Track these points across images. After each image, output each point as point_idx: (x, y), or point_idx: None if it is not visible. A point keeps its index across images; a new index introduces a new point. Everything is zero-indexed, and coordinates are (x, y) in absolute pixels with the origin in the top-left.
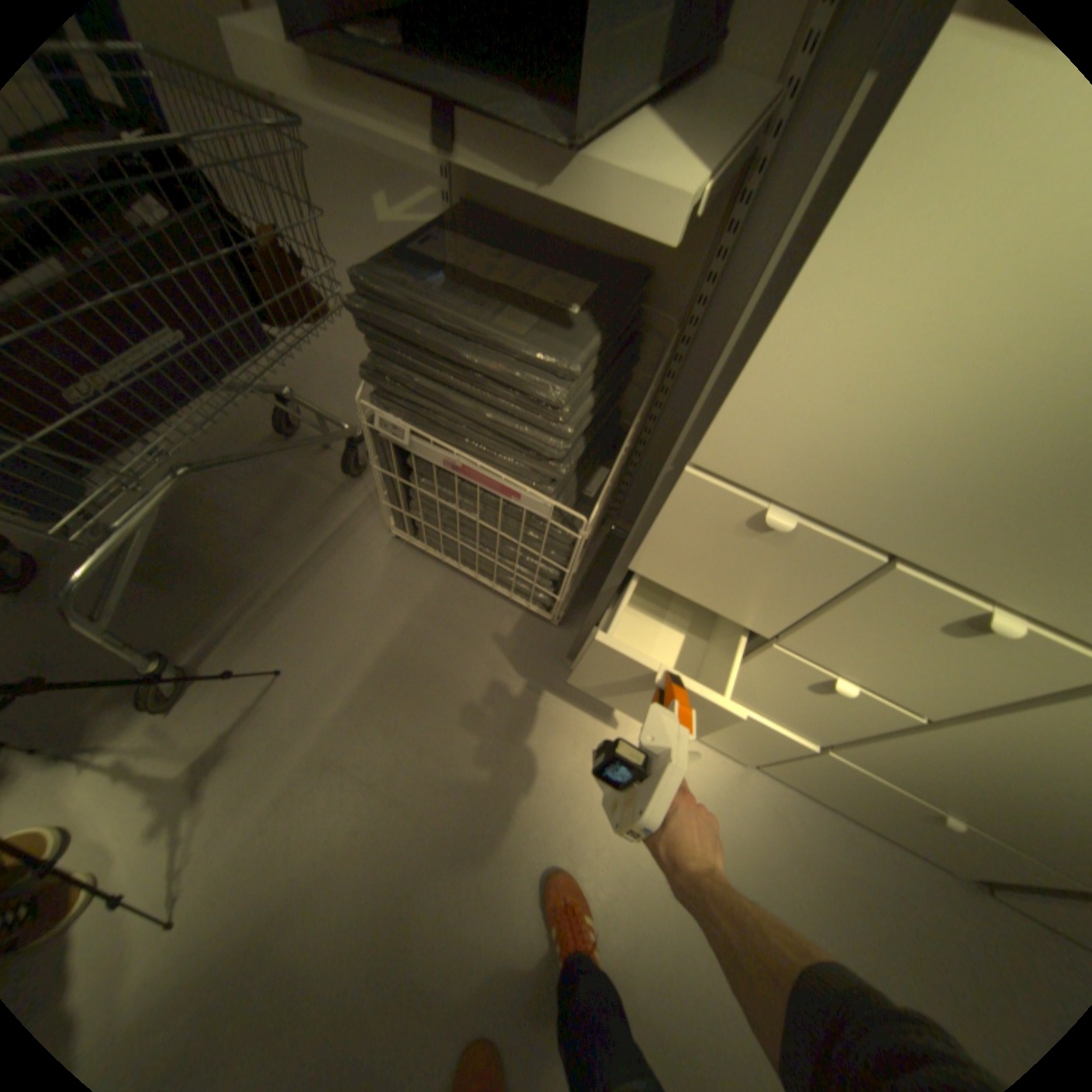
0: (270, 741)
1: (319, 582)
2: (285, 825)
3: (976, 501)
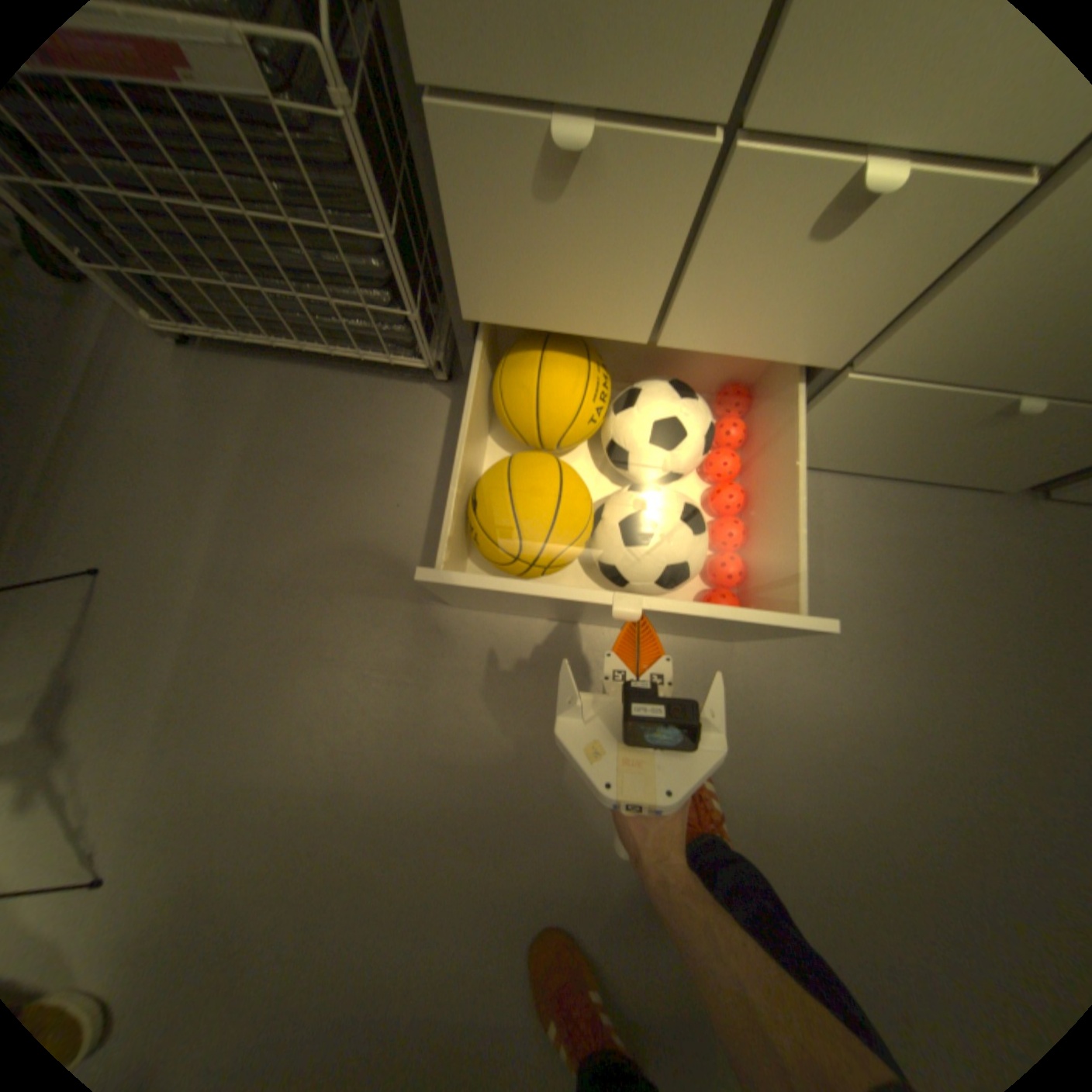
0: (126, 652)
1: (98, 442)
2: (190, 733)
3: None
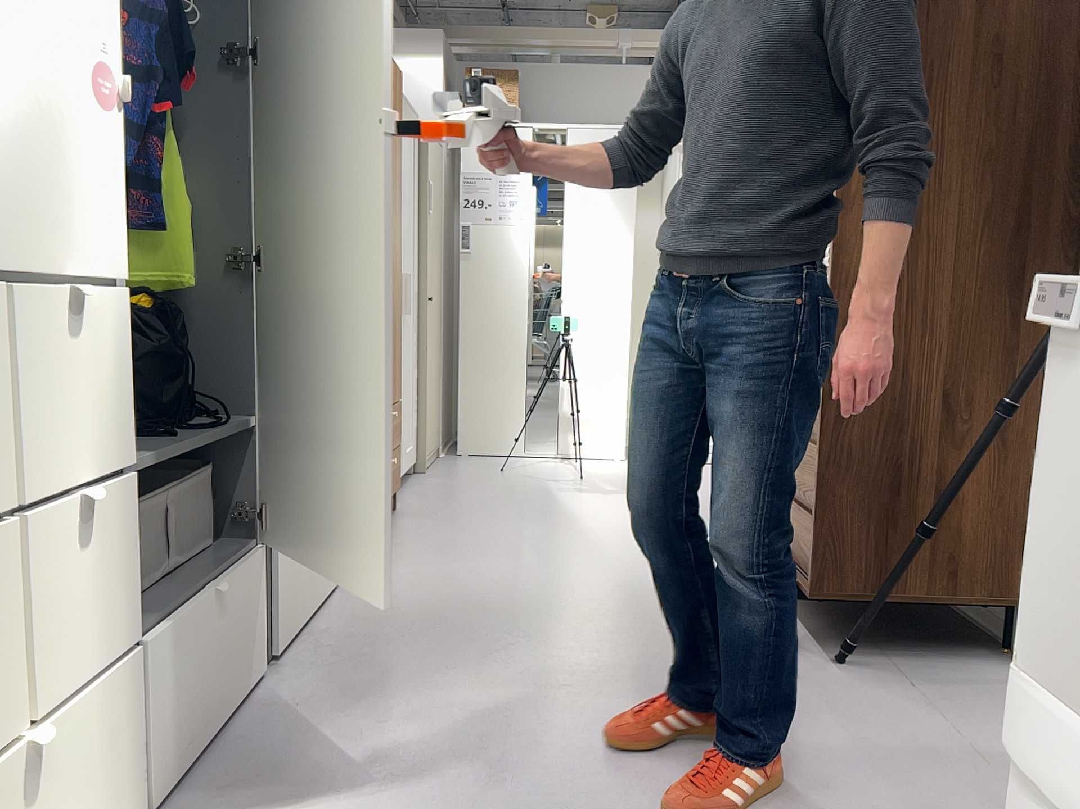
0: None
1: None
2: None
3: None
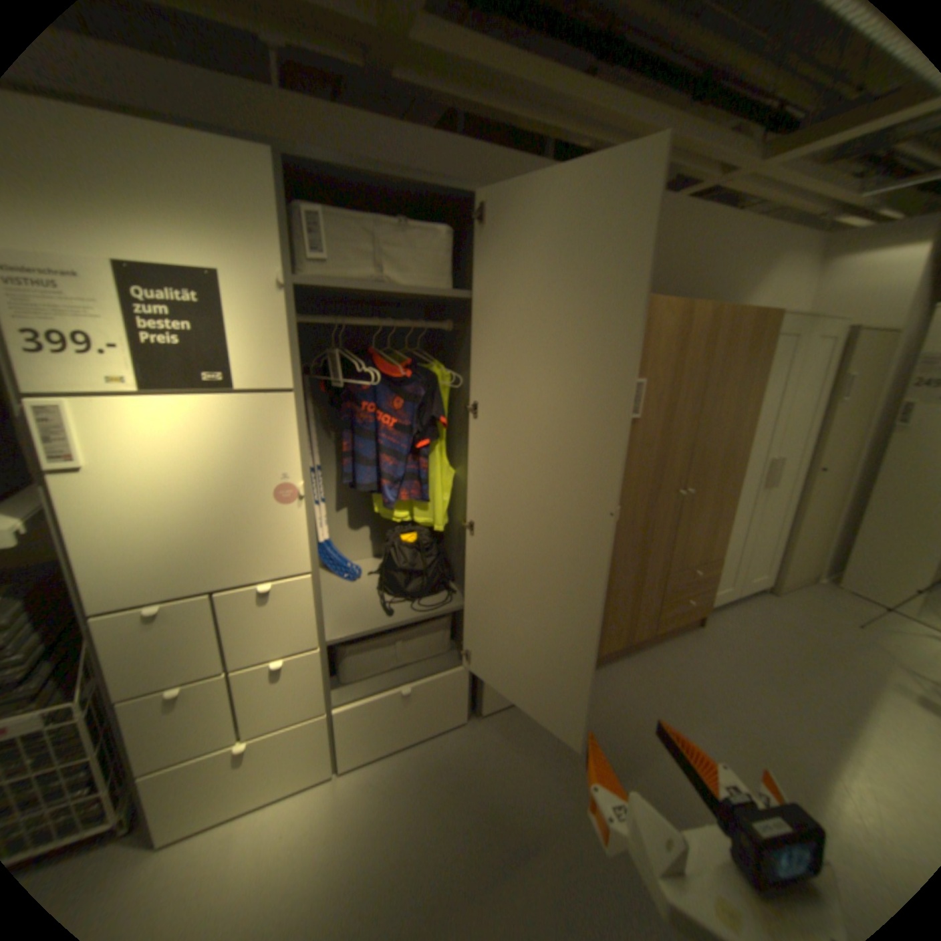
0: None
1: None
2: None
3: (202, 558)
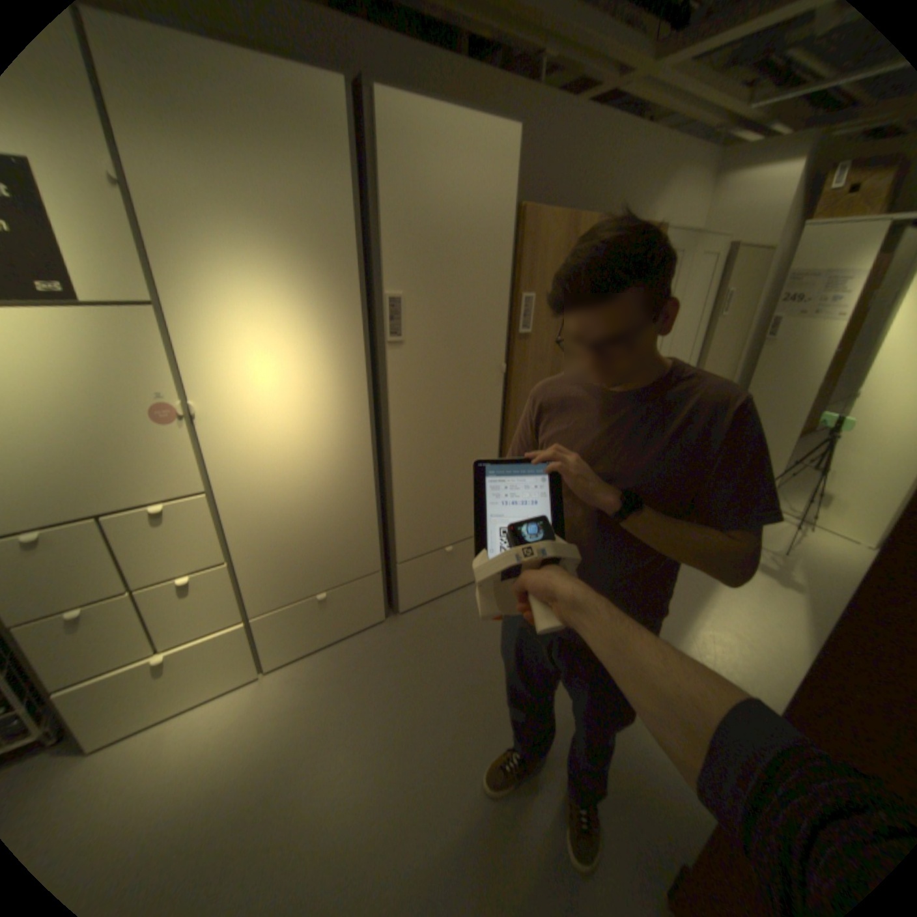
0: None
1: None
2: None
3: (77, 484)
